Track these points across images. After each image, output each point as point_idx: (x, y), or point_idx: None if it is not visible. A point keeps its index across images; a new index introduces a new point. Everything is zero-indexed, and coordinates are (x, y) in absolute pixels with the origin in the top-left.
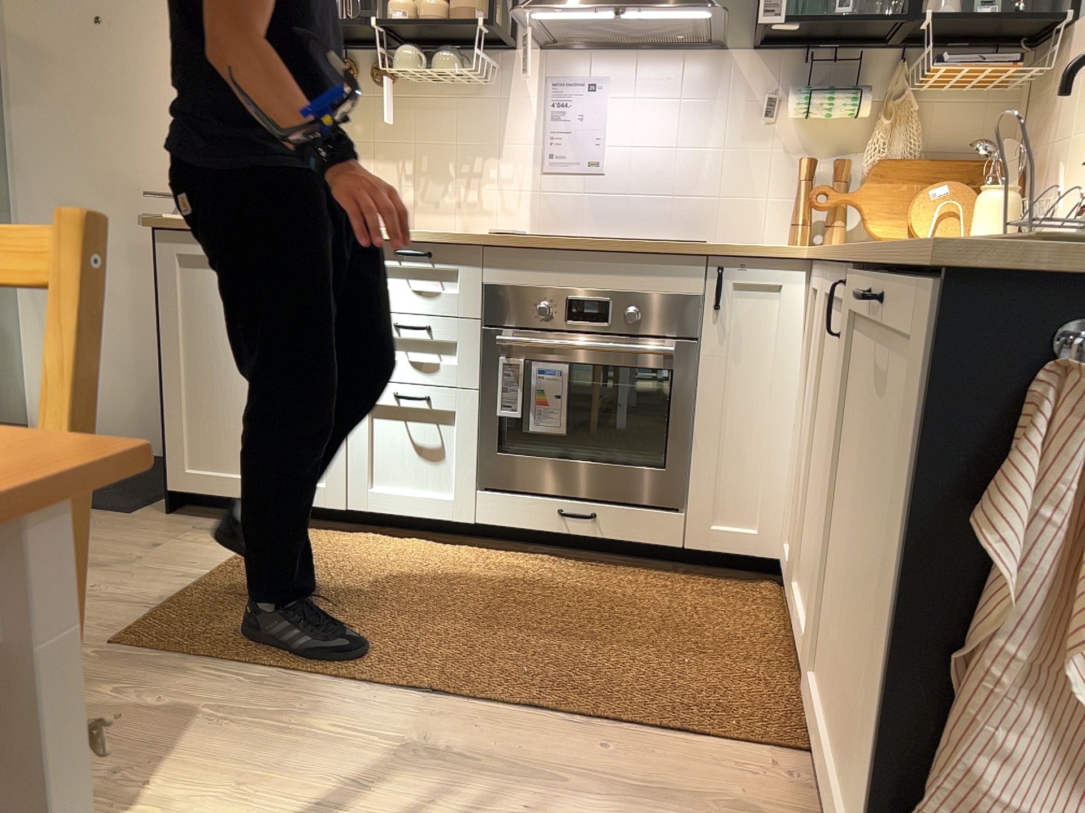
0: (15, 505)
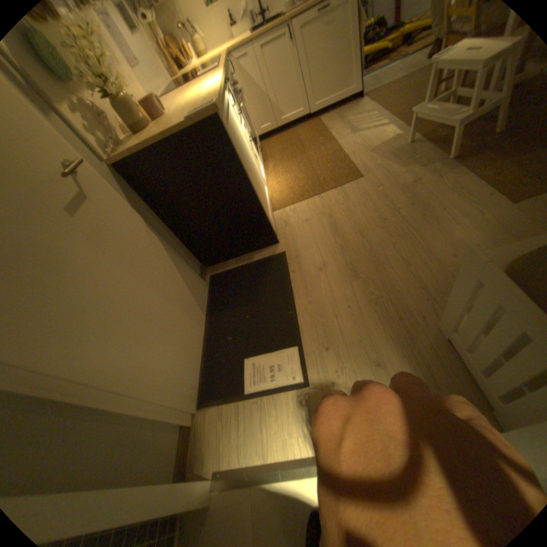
0: None
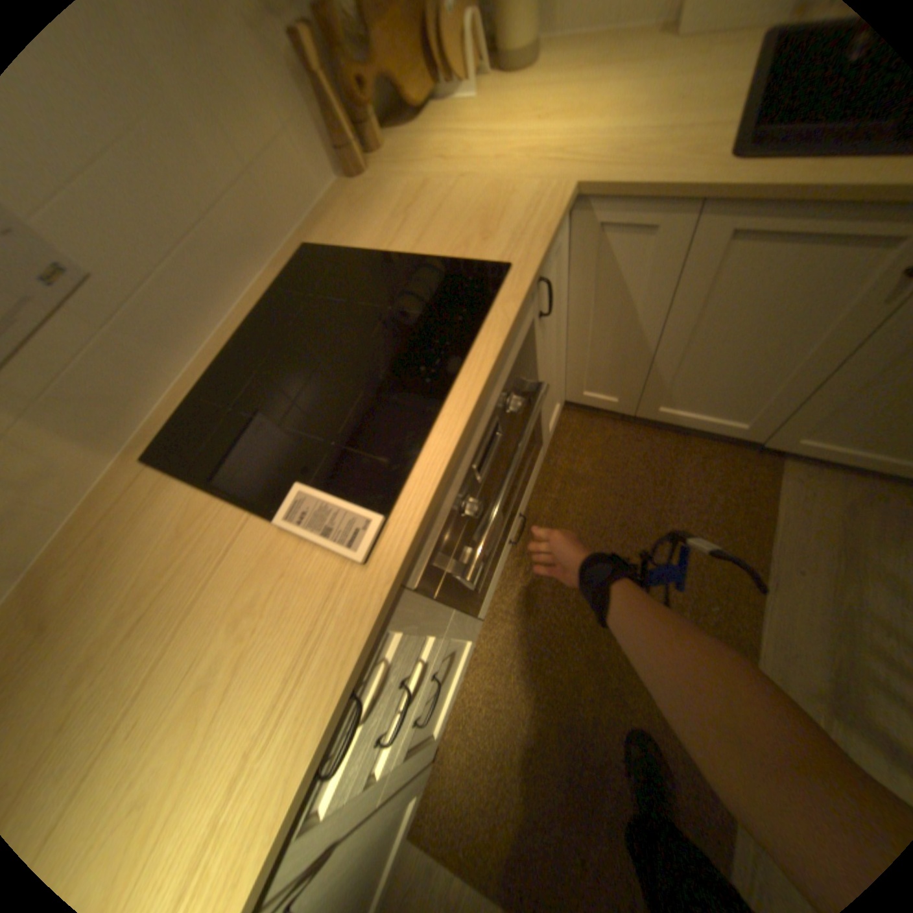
0: None
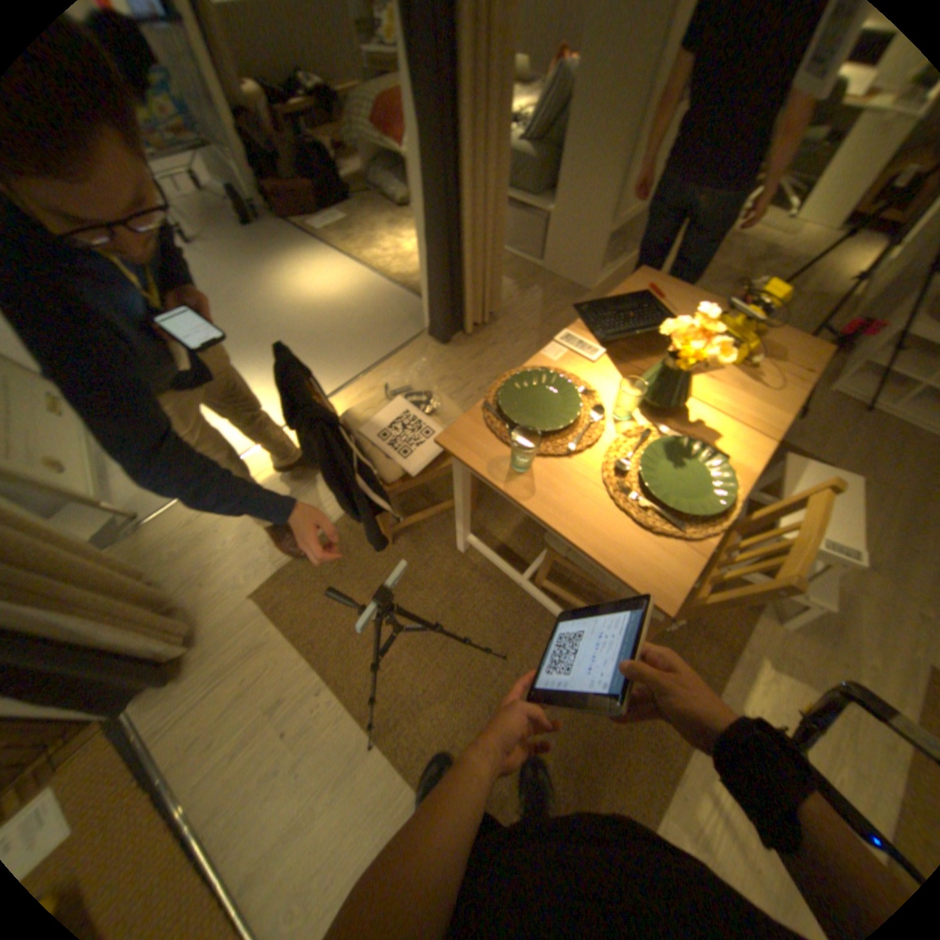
0: (659, 588)
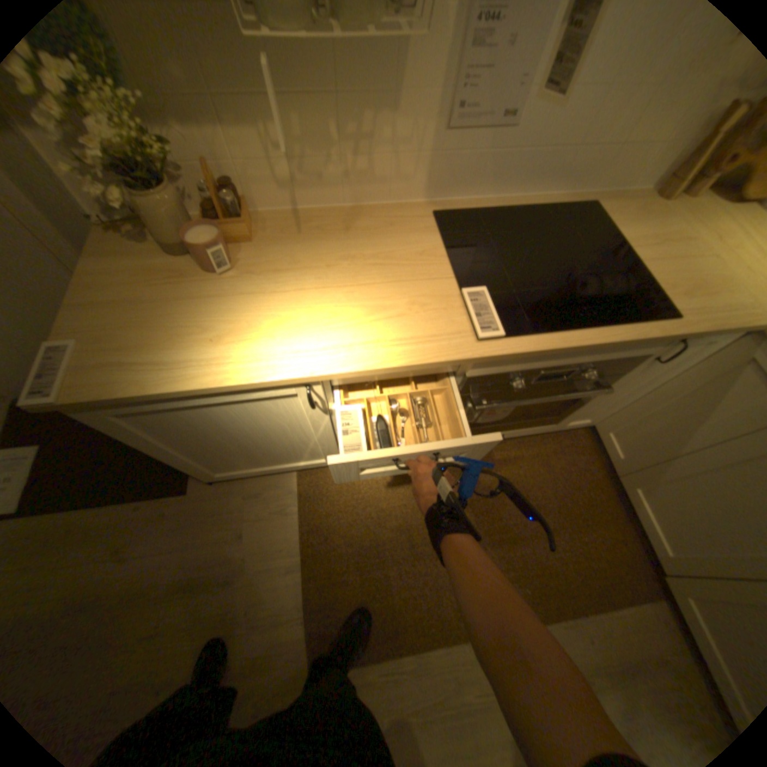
0: None
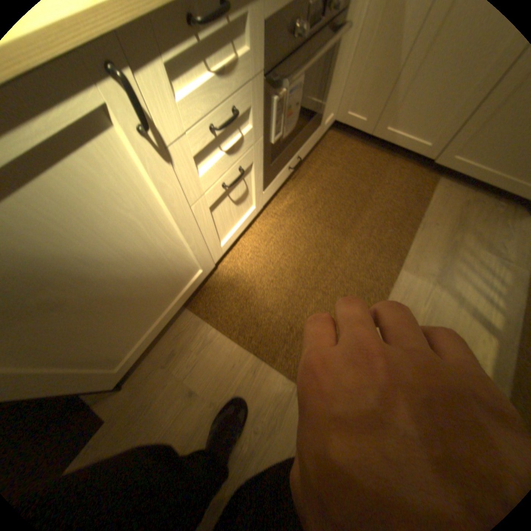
0: None
